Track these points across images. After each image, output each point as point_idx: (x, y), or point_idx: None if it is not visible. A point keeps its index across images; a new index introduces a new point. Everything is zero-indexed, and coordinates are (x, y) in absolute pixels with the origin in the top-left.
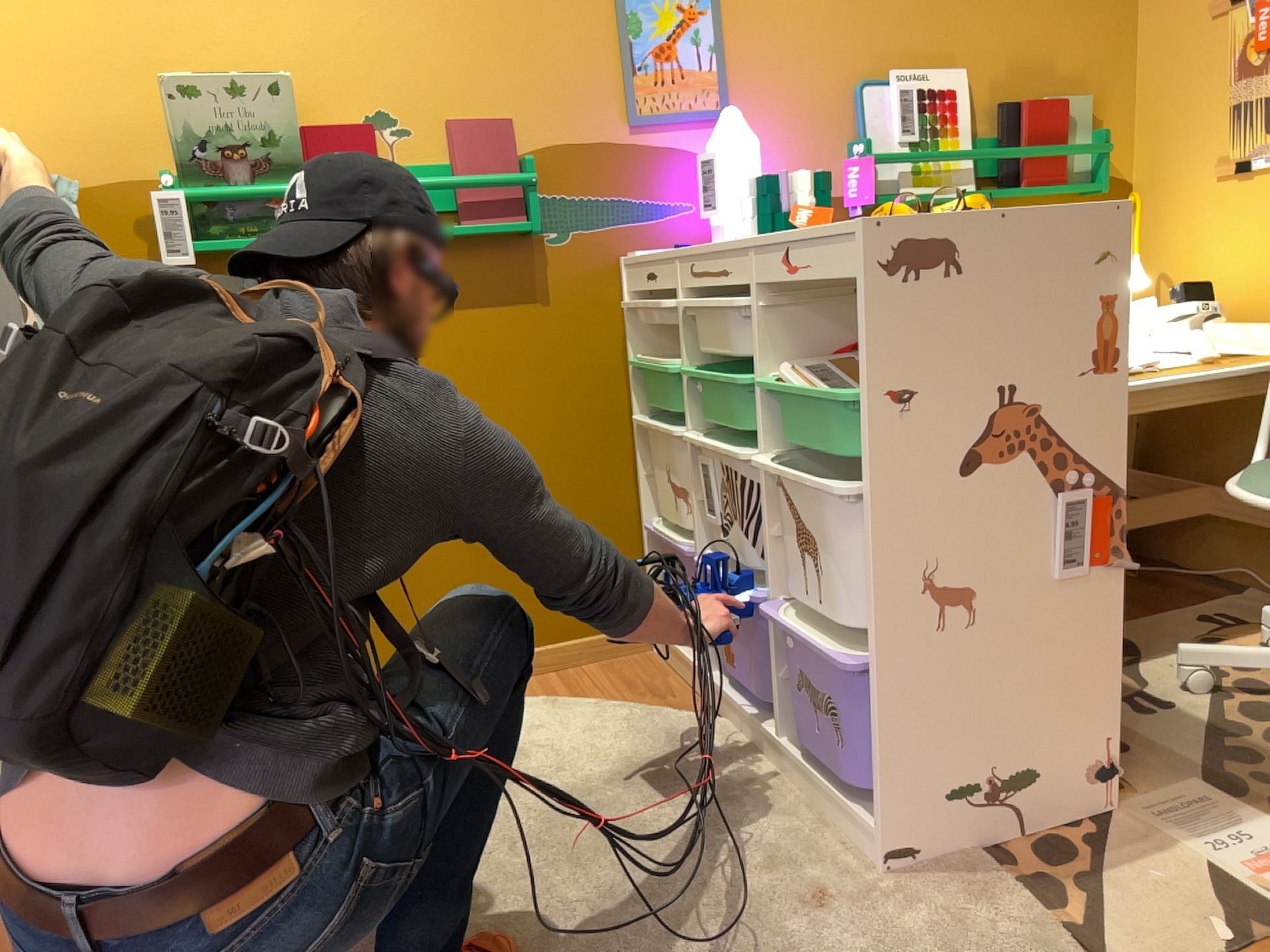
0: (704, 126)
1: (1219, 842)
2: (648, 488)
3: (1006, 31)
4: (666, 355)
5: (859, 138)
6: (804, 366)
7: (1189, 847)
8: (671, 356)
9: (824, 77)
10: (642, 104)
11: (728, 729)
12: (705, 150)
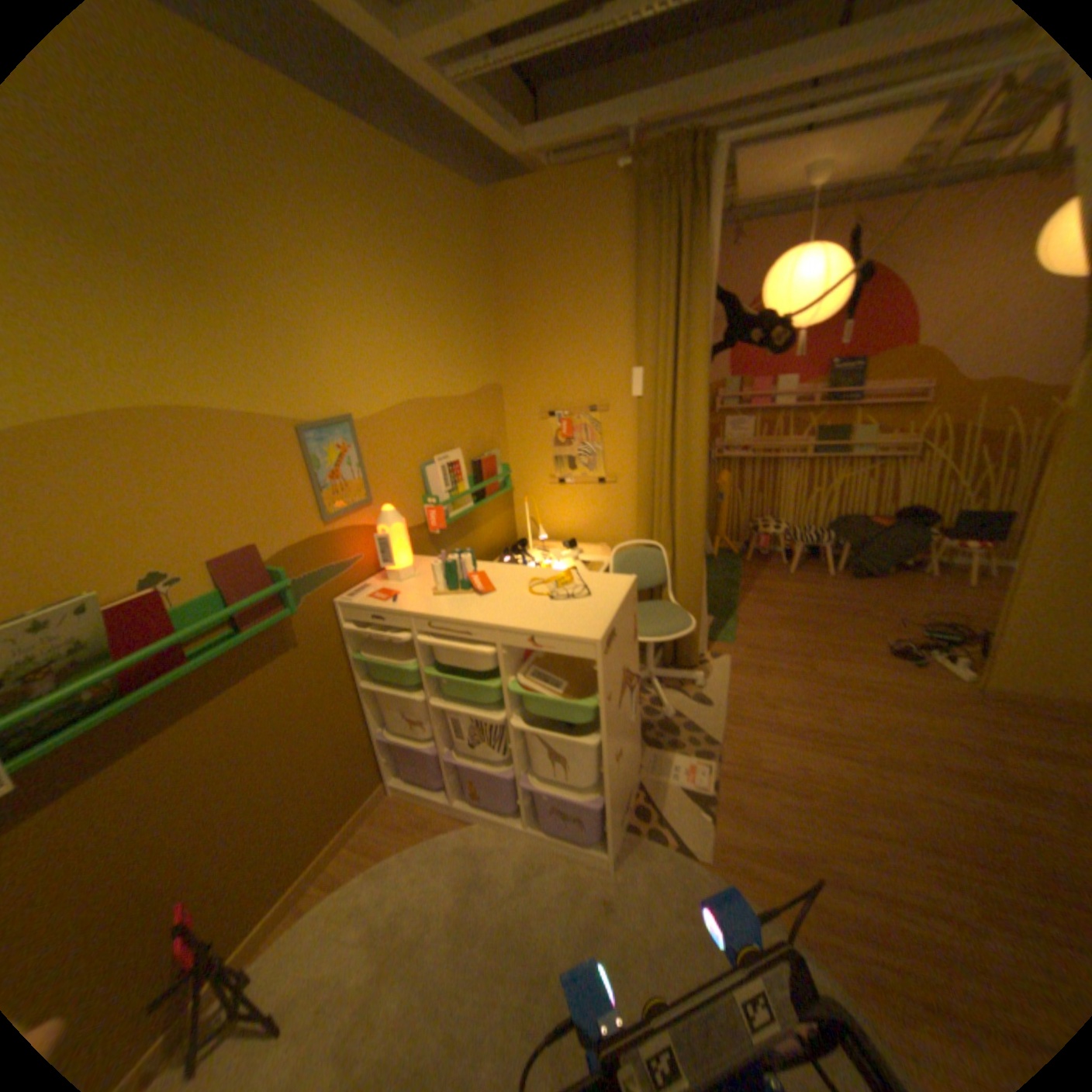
0: (362, 509)
1: (672, 771)
2: (373, 717)
3: (468, 426)
4: (378, 648)
5: (426, 492)
6: (526, 671)
7: (669, 779)
8: (387, 651)
9: (408, 466)
10: (329, 508)
11: (482, 829)
12: (364, 522)
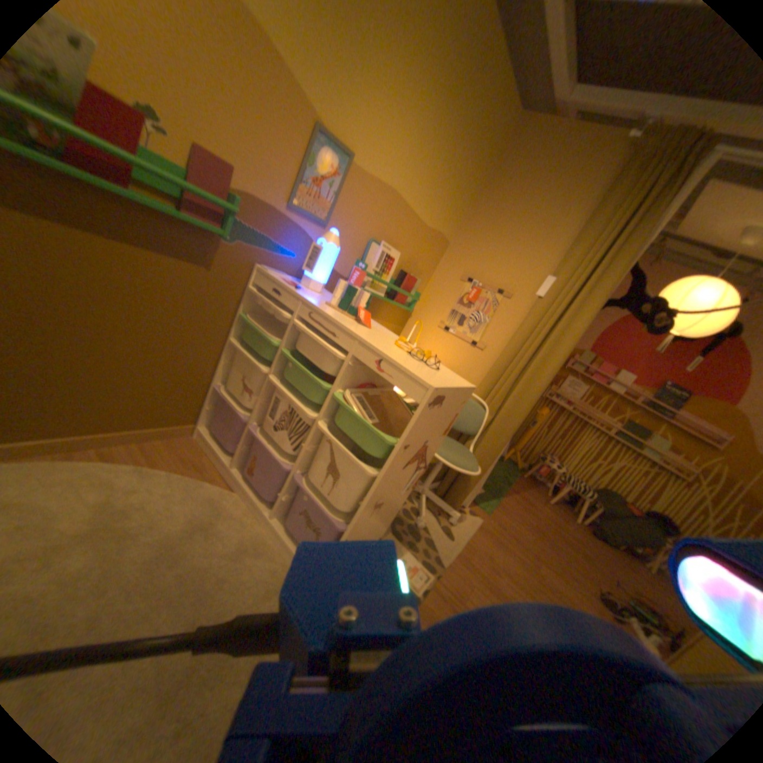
0: (317, 226)
1: None
2: (222, 372)
3: (415, 247)
4: (261, 323)
5: (362, 260)
6: (355, 395)
7: None
8: (266, 328)
9: (364, 231)
10: (298, 201)
11: (239, 502)
12: (312, 236)
